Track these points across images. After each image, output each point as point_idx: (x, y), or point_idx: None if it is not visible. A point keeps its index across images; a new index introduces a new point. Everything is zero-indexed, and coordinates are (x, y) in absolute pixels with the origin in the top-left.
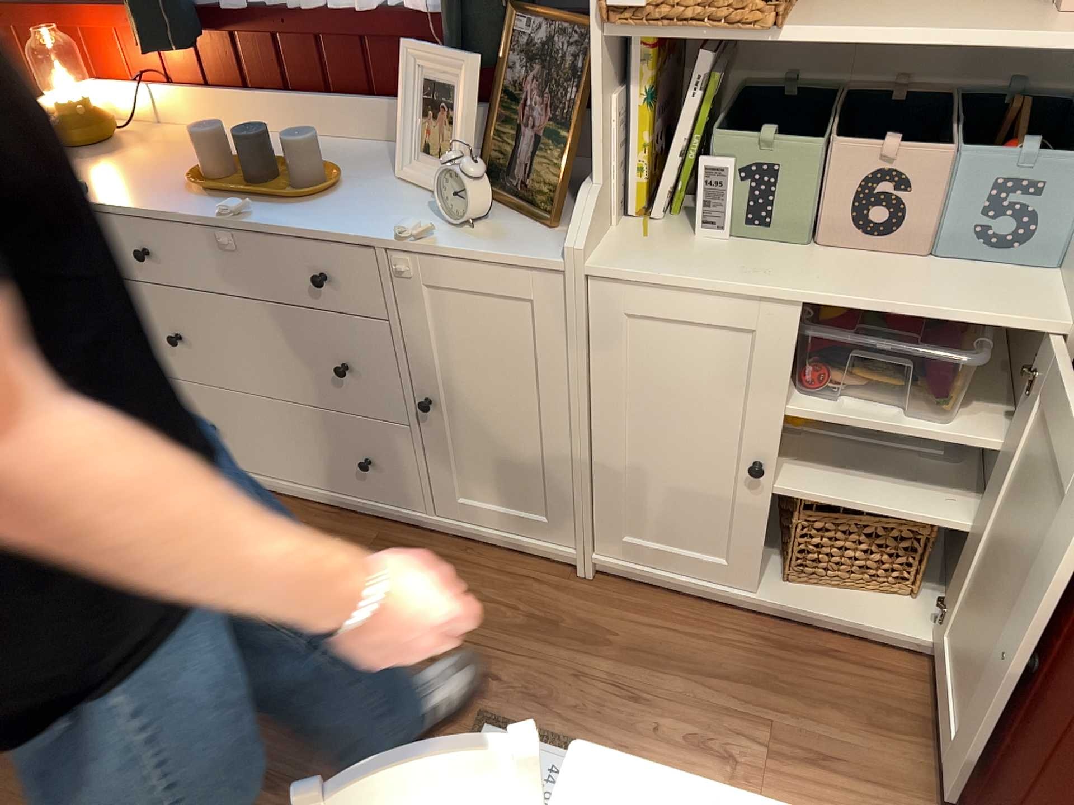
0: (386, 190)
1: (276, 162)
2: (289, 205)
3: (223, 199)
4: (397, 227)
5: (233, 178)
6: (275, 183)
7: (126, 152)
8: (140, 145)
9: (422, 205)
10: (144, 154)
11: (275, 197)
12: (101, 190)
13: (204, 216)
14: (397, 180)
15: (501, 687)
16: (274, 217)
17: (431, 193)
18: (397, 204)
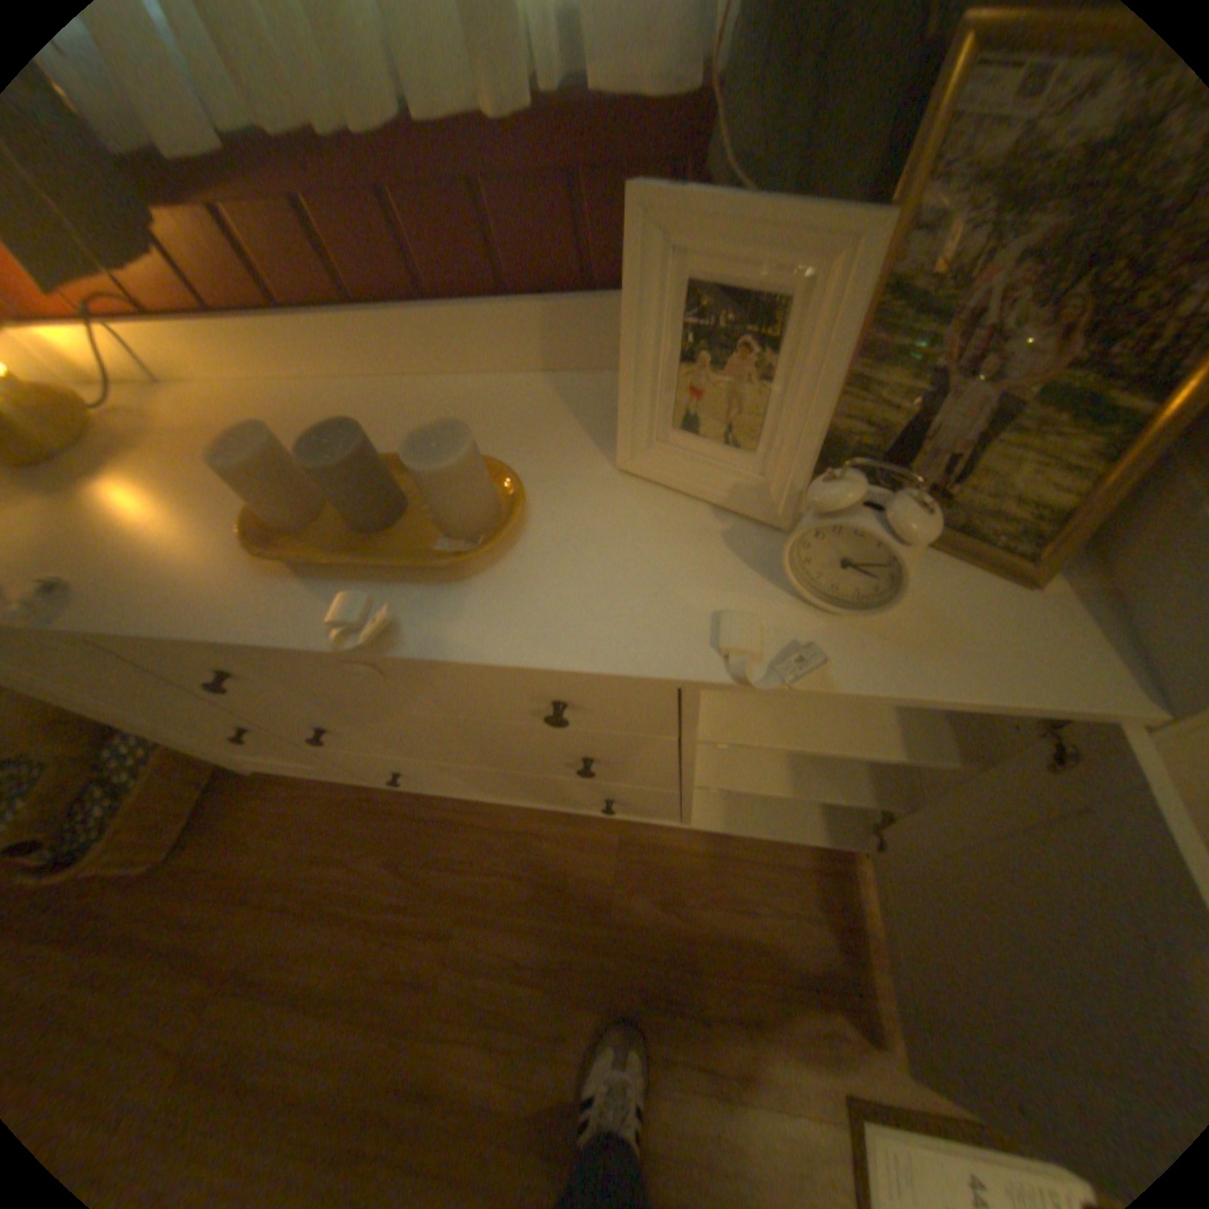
0: (617, 511)
1: (390, 469)
2: (461, 586)
3: (327, 582)
4: (717, 641)
5: (327, 520)
6: (408, 522)
7: (119, 463)
8: (139, 439)
9: (714, 548)
10: (150, 462)
11: (422, 563)
12: (95, 585)
13: (307, 635)
14: (624, 478)
15: (851, 1053)
16: (447, 631)
17: (712, 509)
18: (662, 549)
